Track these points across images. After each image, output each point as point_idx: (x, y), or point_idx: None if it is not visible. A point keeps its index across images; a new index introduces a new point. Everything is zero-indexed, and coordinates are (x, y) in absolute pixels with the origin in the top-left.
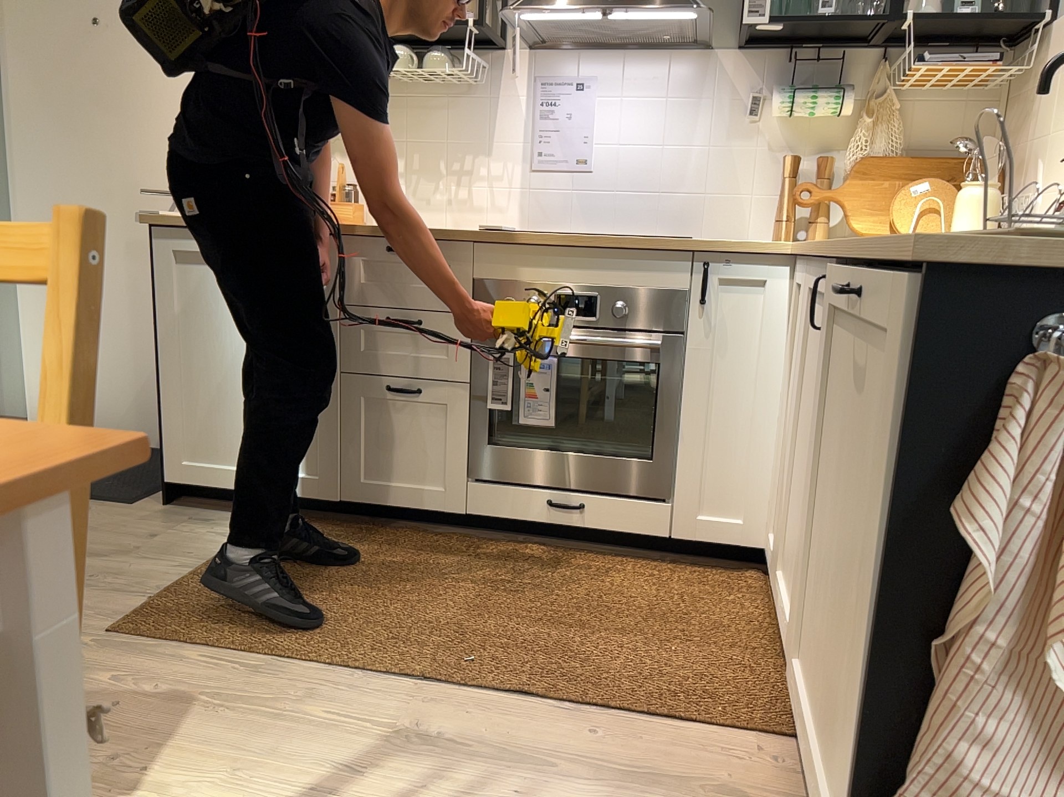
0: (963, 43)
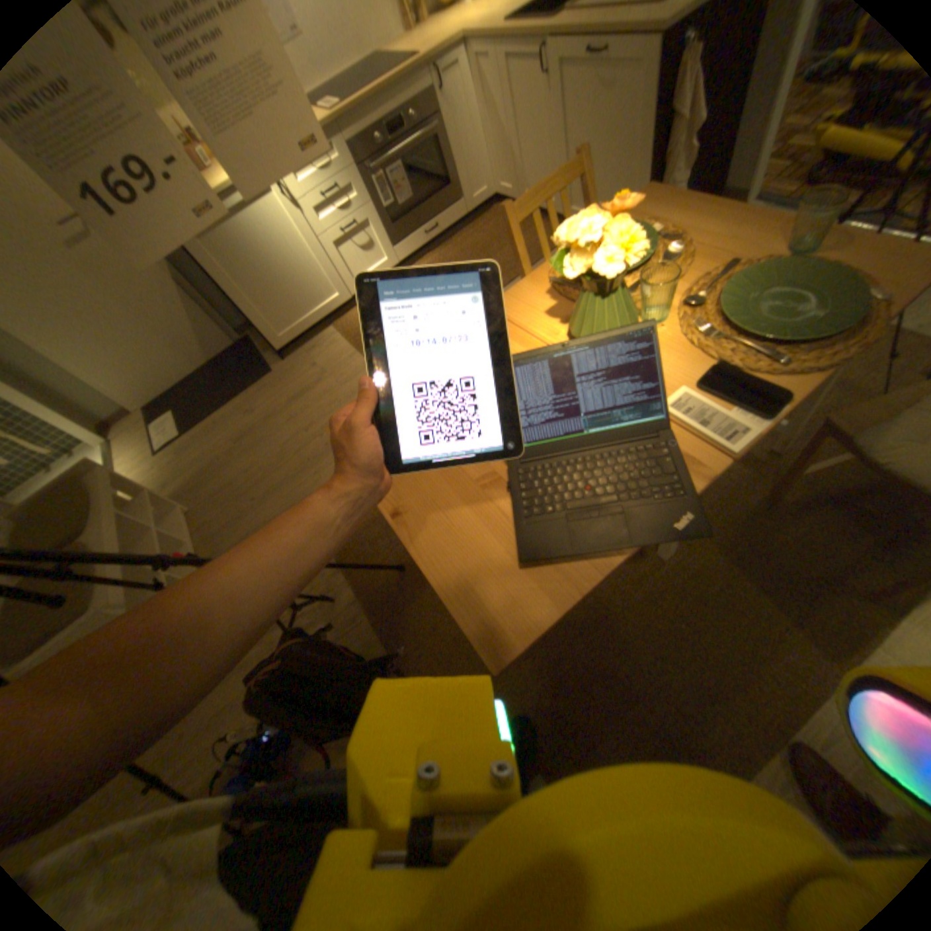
0: None
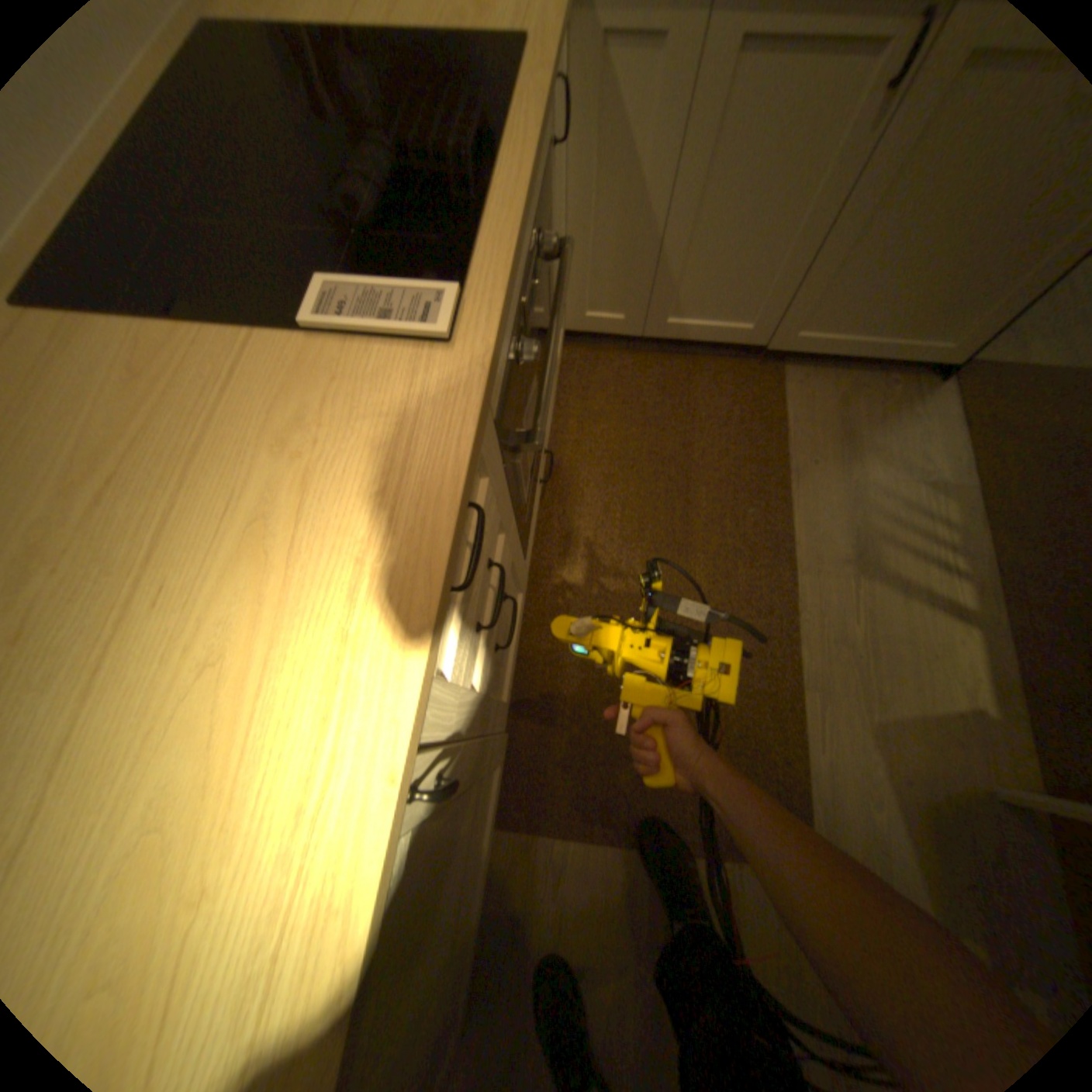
0: None
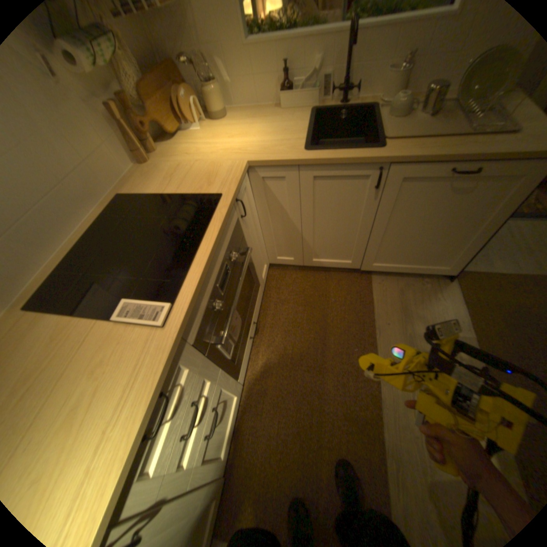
0: None
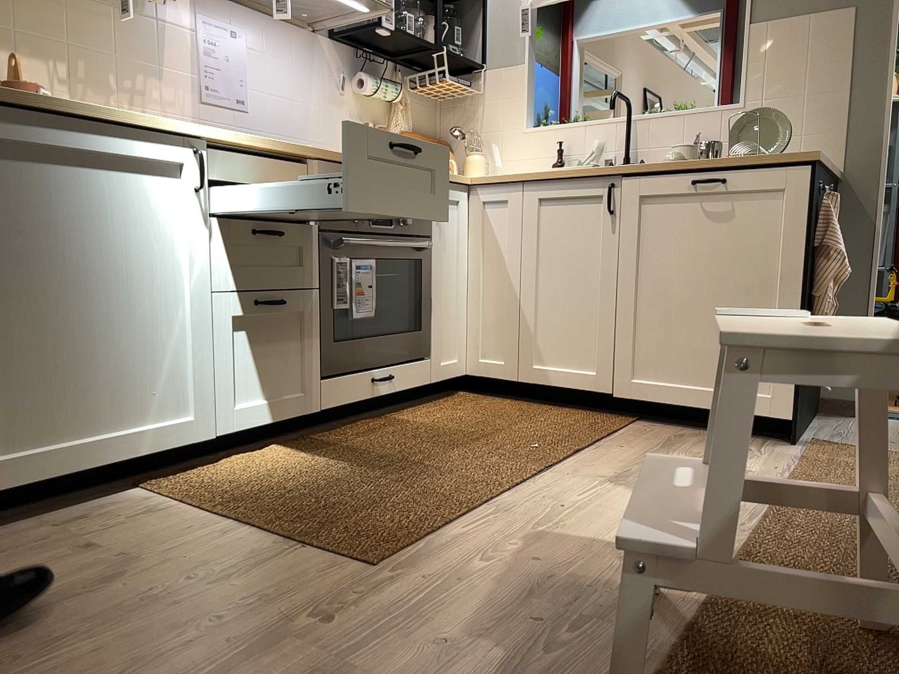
0: (426, 70)
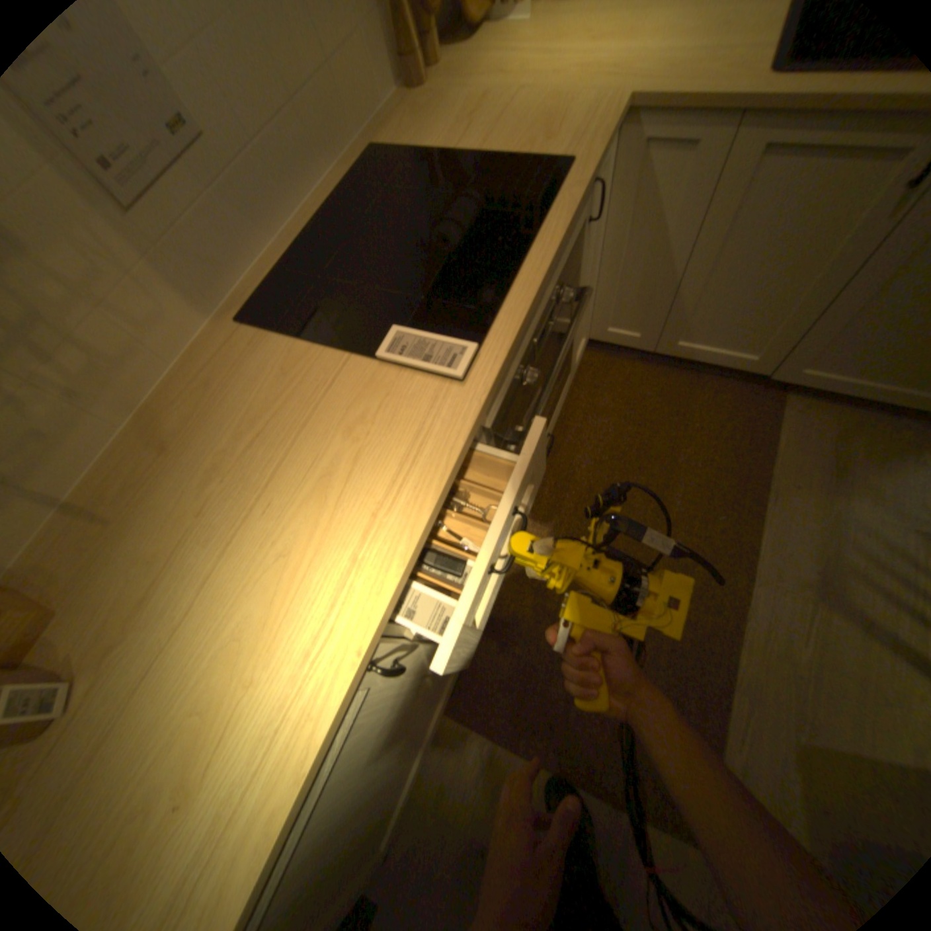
0: None
